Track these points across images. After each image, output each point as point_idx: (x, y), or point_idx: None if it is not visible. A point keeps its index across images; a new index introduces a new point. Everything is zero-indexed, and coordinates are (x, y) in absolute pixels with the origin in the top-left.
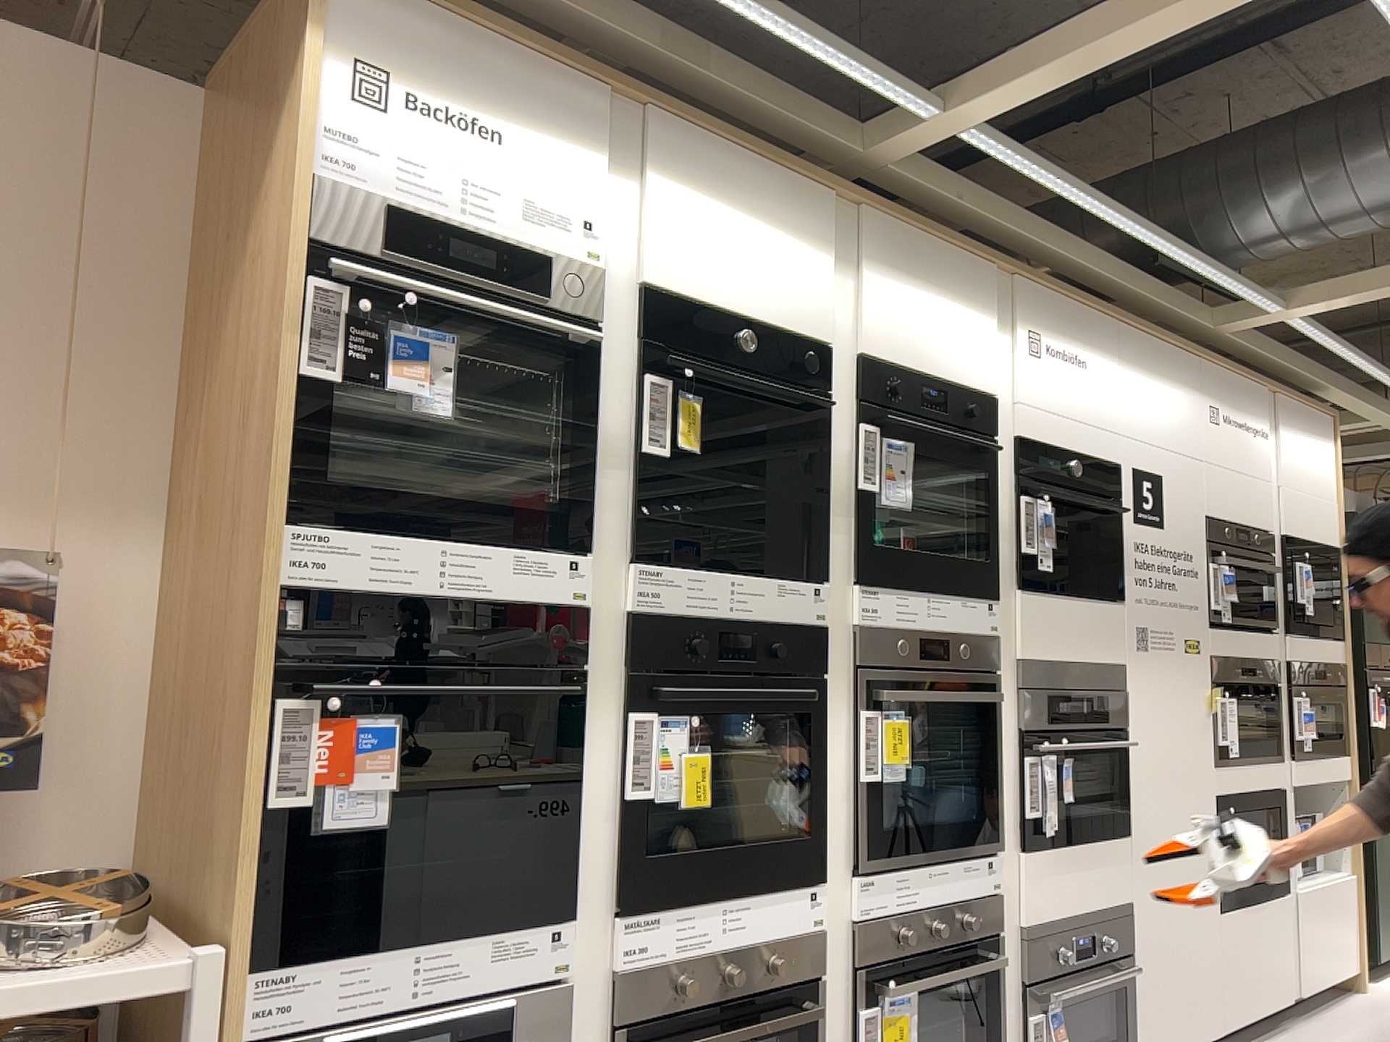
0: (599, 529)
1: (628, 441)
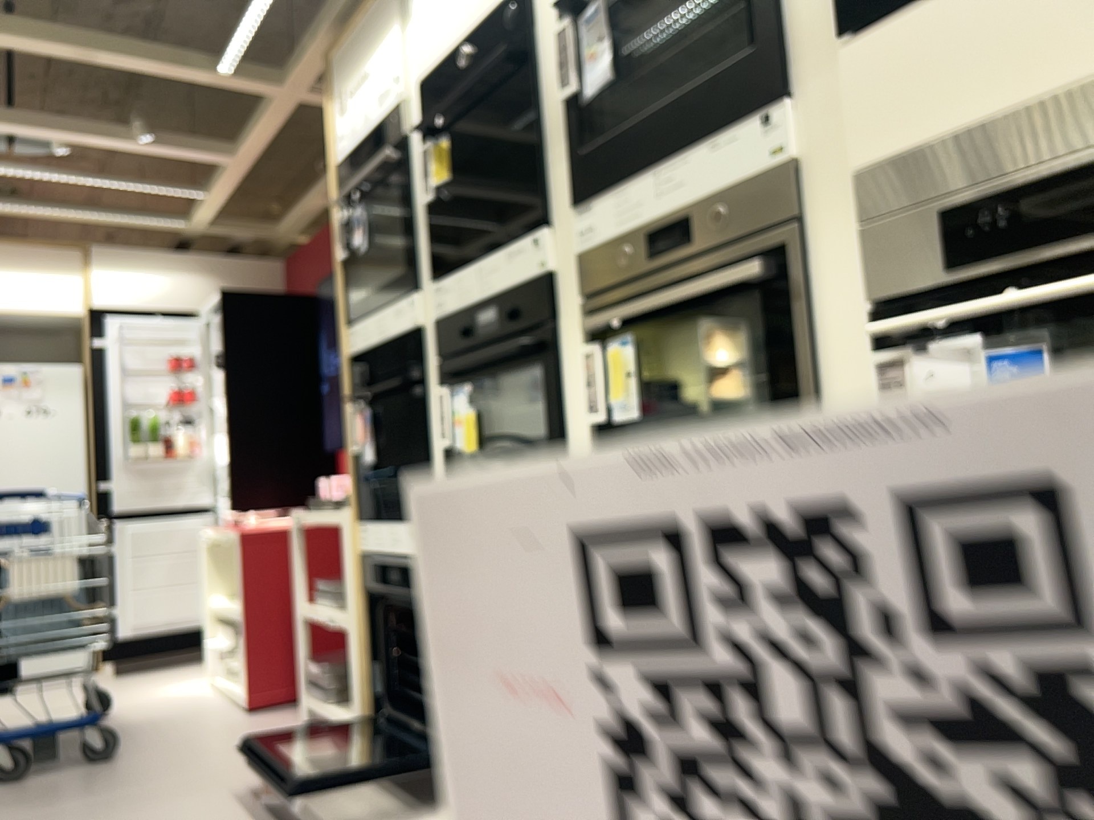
0: (419, 272)
1: (426, 199)
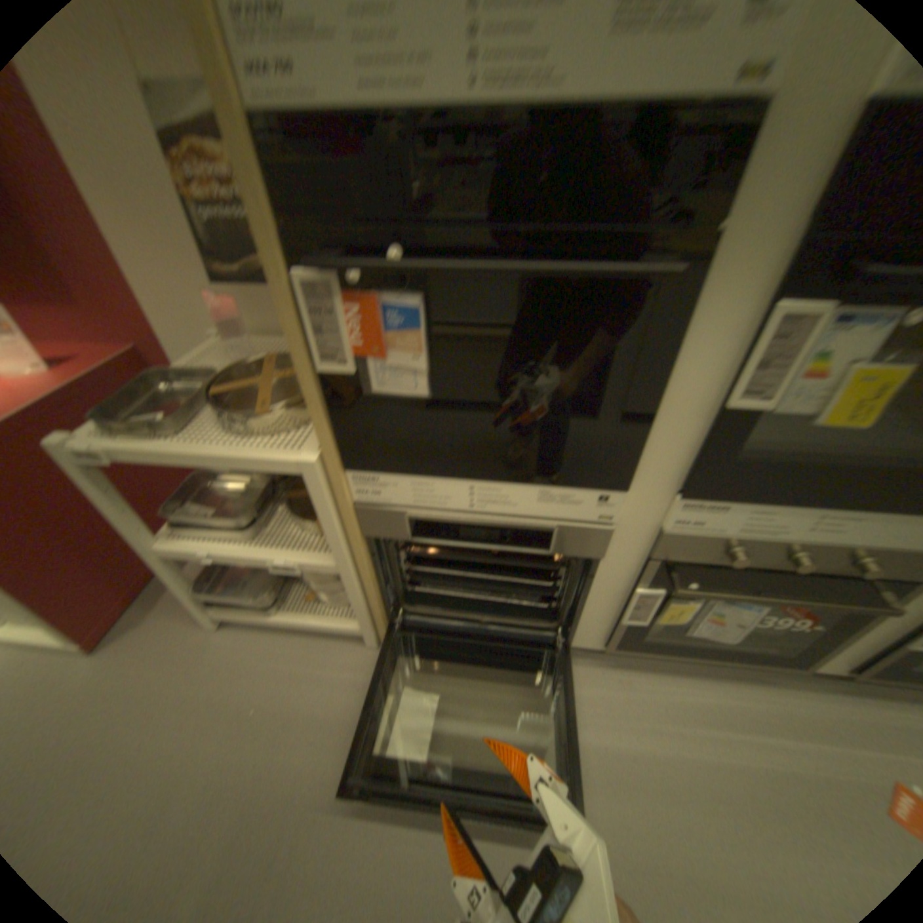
0: None
1: None
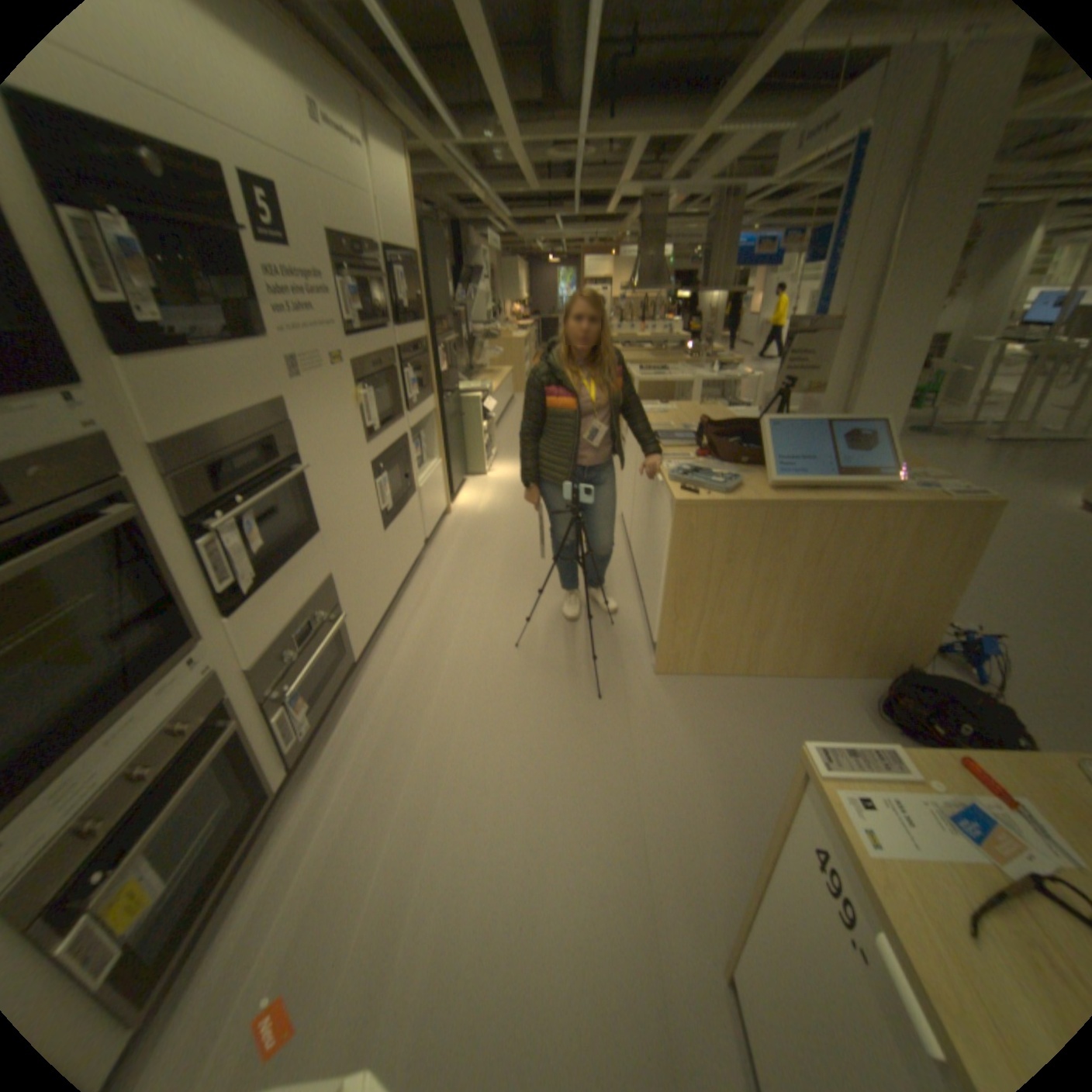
0: None
1: None
